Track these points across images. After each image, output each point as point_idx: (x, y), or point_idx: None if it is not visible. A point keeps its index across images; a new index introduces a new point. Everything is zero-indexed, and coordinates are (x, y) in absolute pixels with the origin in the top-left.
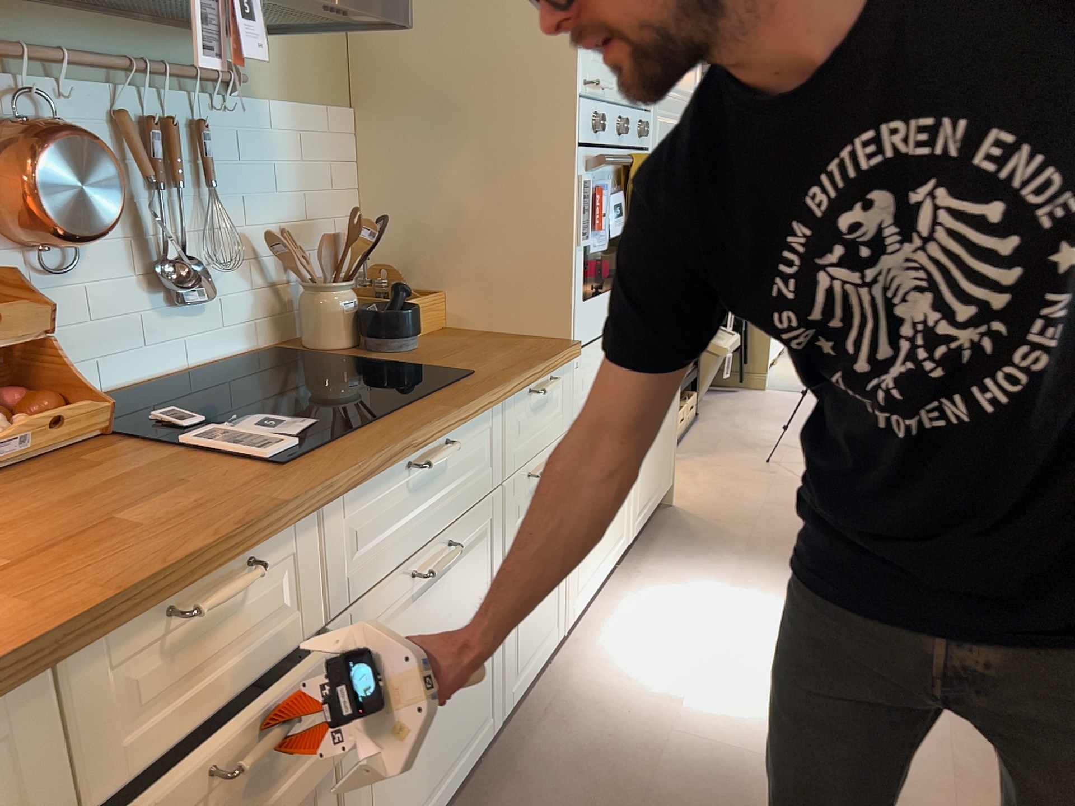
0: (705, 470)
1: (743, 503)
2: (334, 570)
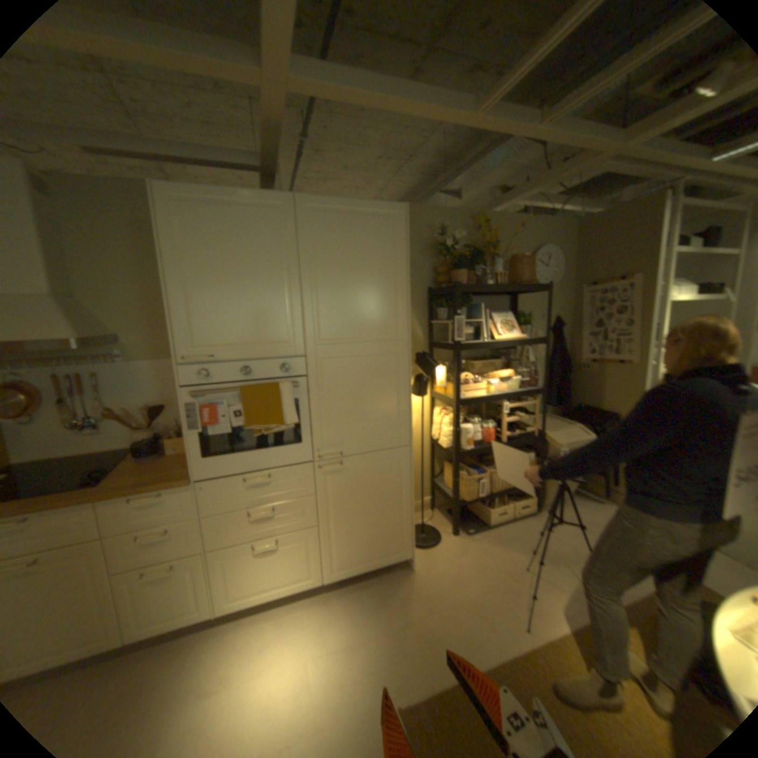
0: (474, 557)
1: (454, 596)
2: None
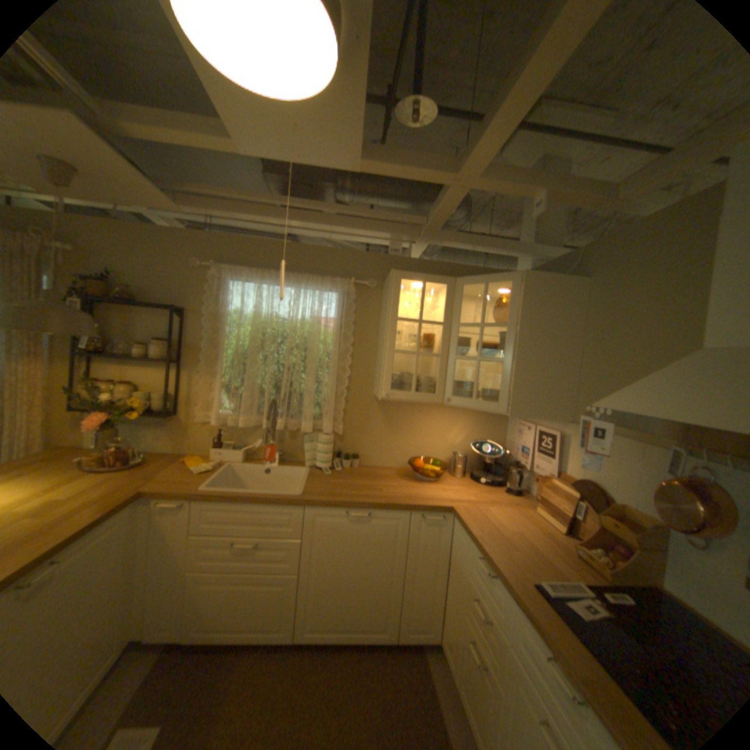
0: None
1: None
2: (518, 635)
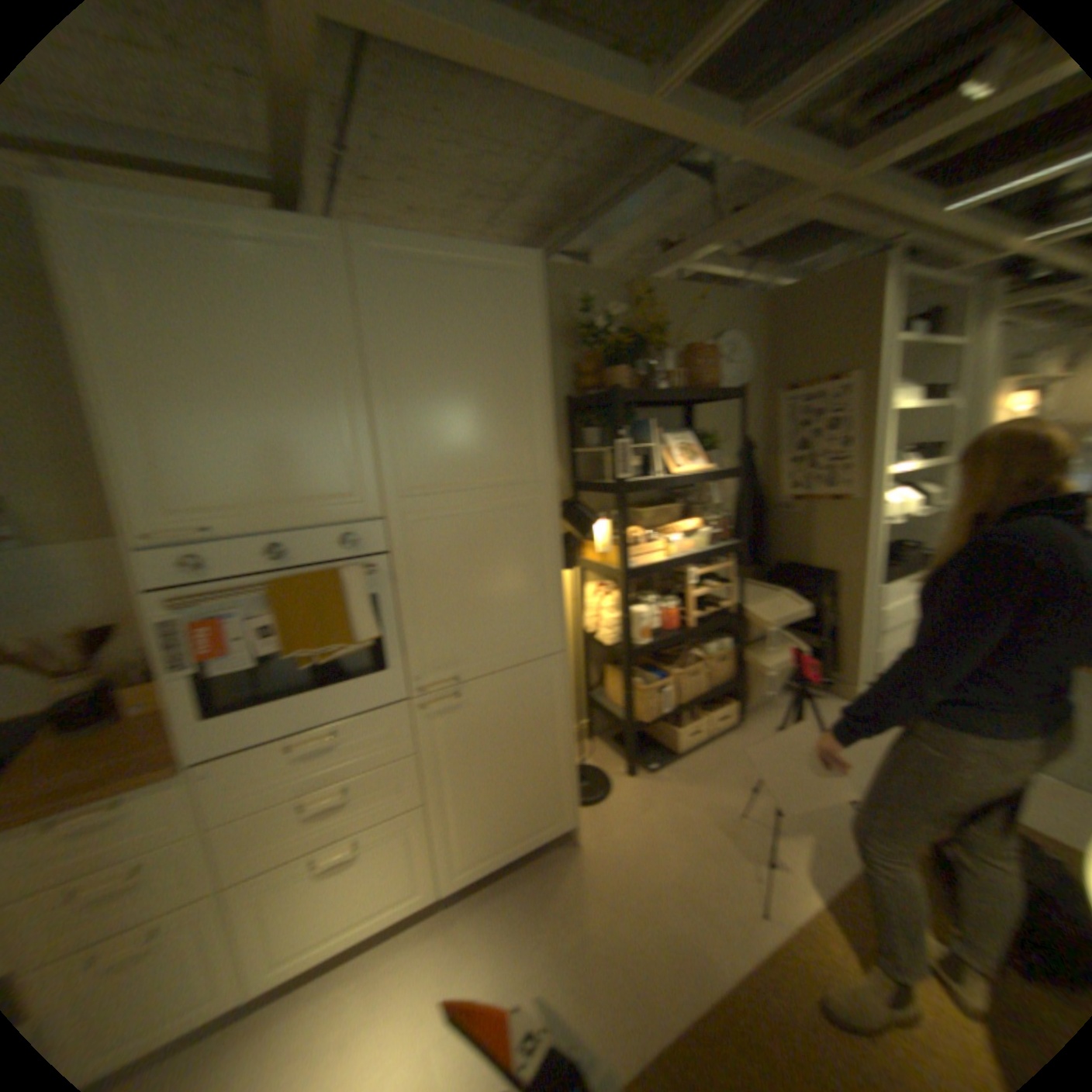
0: (662, 807)
1: (645, 876)
2: None
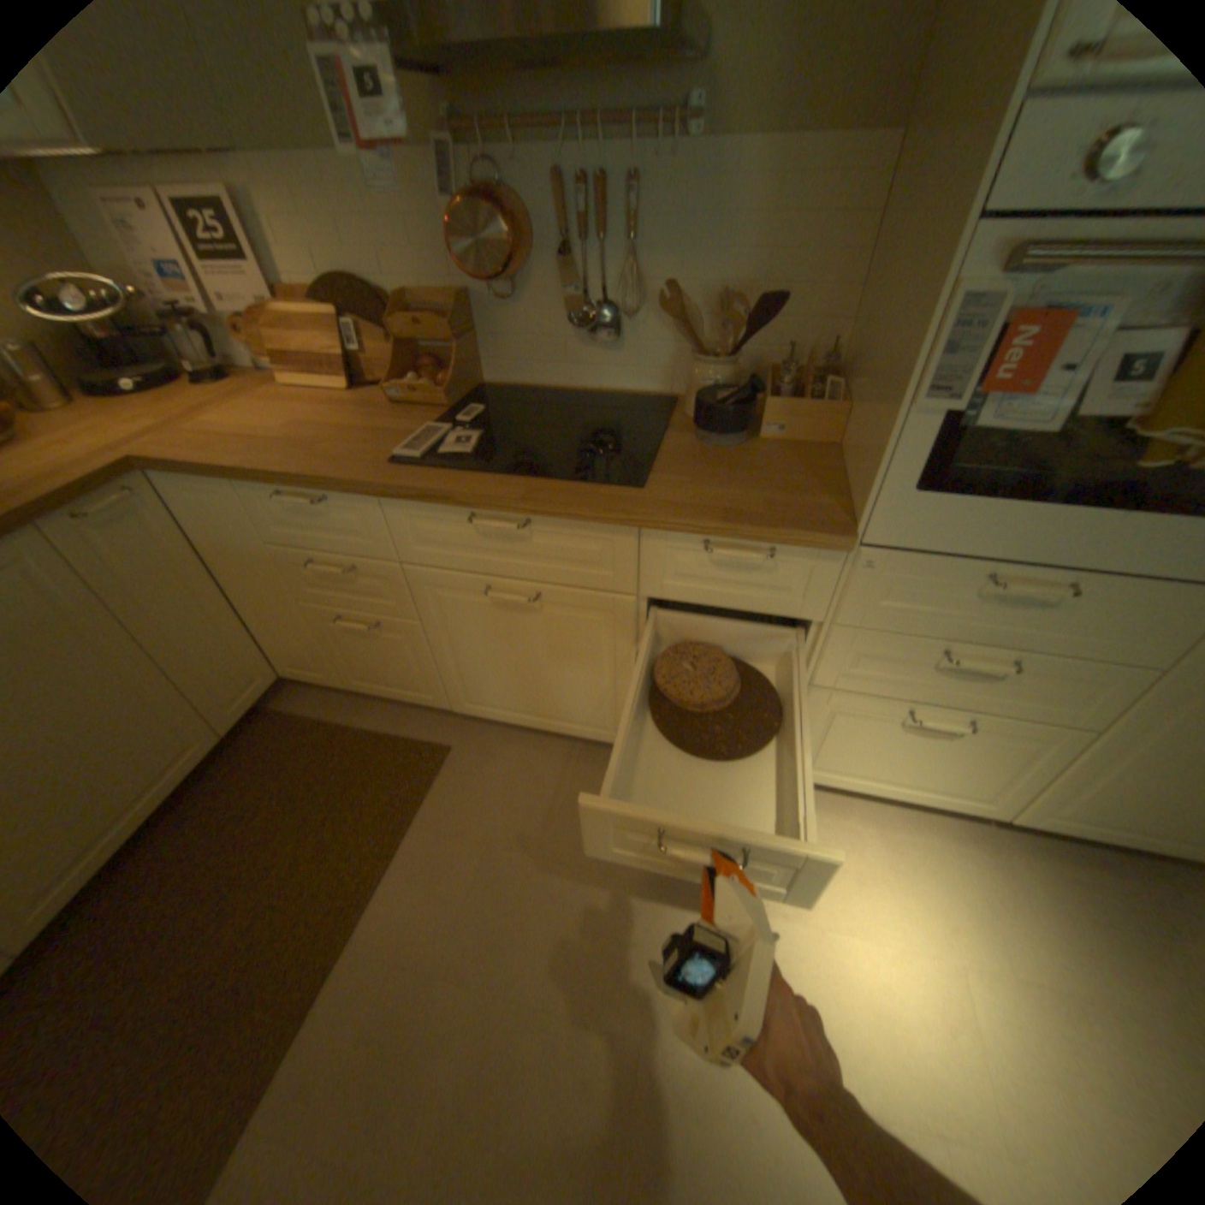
0: None
1: None
2: (405, 539)
